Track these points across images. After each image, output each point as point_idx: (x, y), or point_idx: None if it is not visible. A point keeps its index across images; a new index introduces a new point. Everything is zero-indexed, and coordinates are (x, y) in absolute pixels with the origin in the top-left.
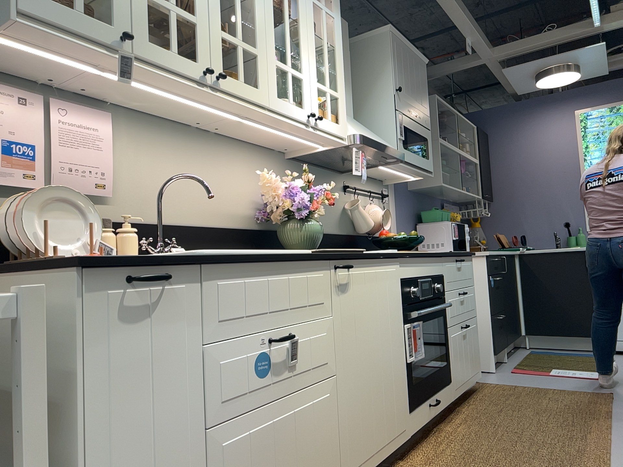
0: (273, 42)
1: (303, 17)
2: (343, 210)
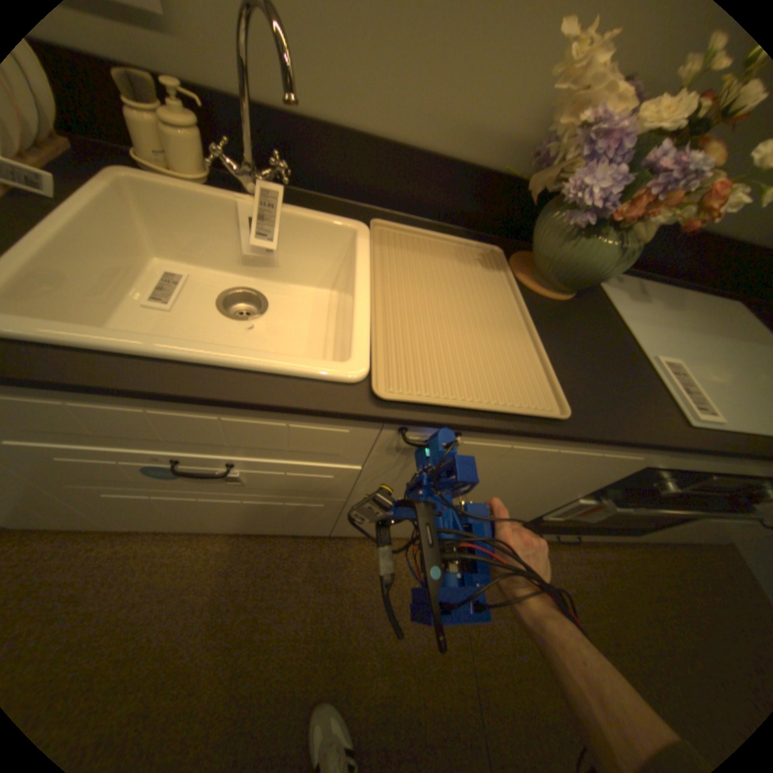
0: None
1: None
2: None
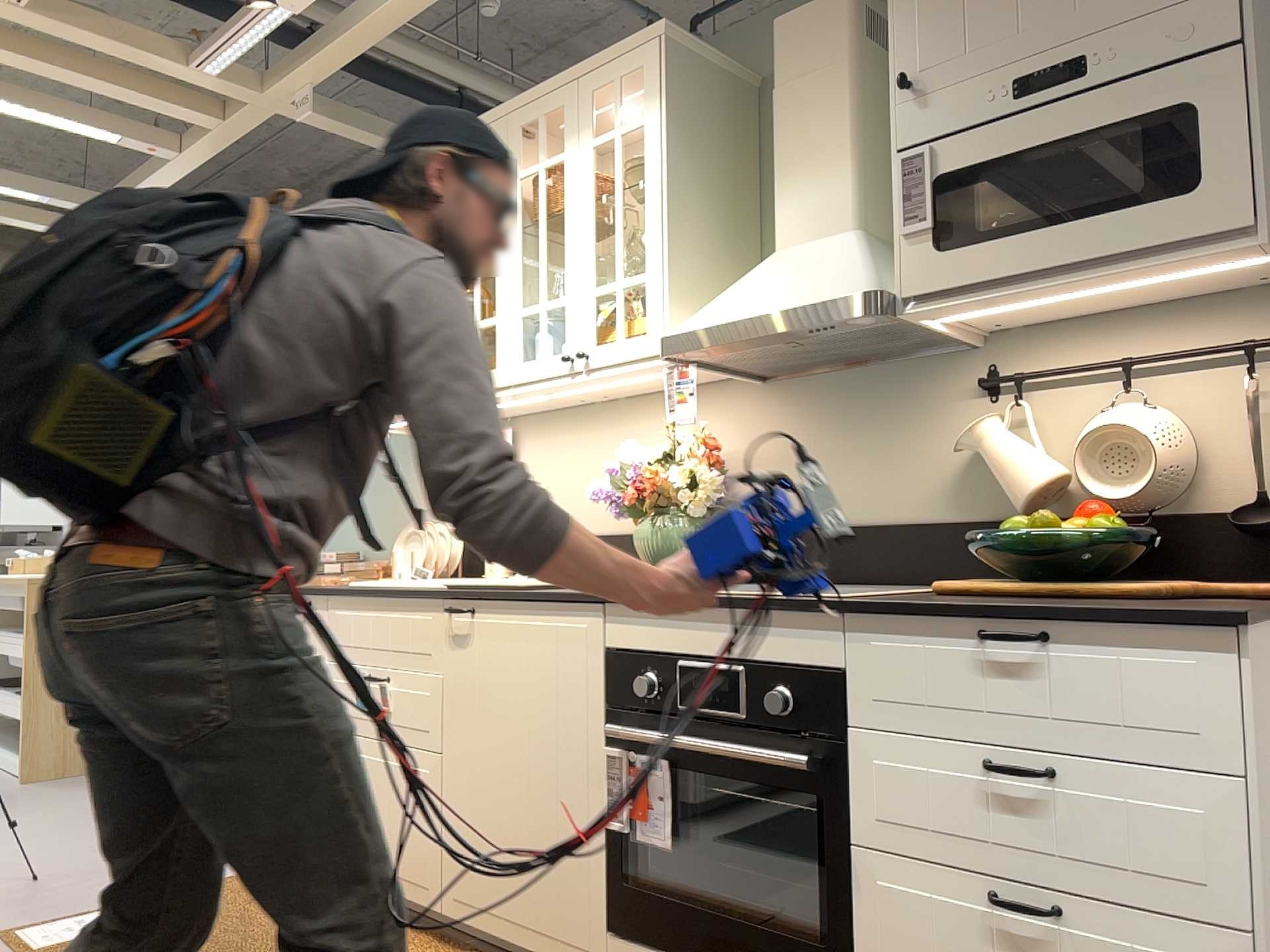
0: (516, 287)
1: (568, 199)
2: (968, 453)
